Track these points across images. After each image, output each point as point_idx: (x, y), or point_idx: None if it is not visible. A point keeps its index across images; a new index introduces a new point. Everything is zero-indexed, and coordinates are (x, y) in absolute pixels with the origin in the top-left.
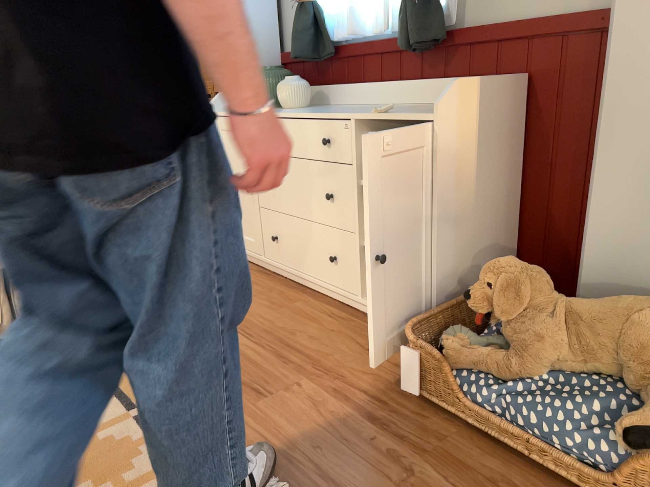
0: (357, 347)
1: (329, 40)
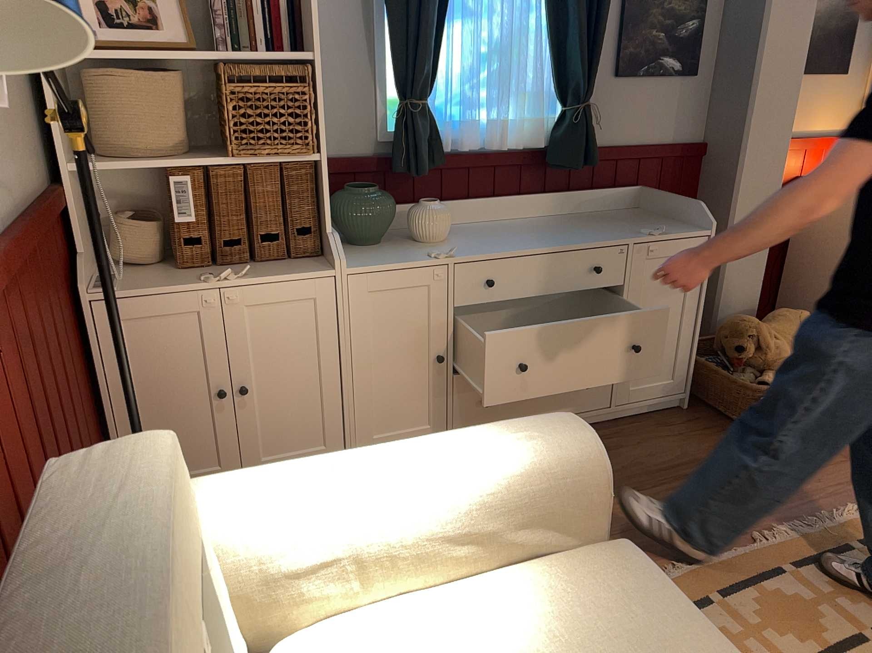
0: (674, 437)
1: (442, 149)
